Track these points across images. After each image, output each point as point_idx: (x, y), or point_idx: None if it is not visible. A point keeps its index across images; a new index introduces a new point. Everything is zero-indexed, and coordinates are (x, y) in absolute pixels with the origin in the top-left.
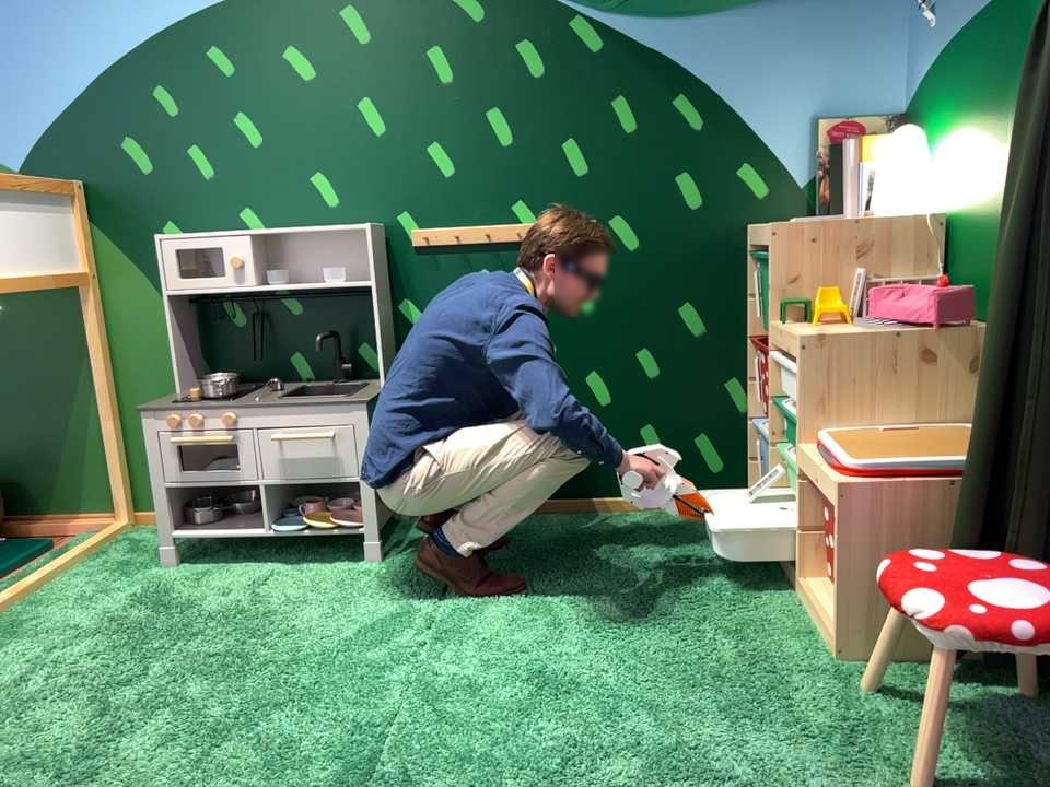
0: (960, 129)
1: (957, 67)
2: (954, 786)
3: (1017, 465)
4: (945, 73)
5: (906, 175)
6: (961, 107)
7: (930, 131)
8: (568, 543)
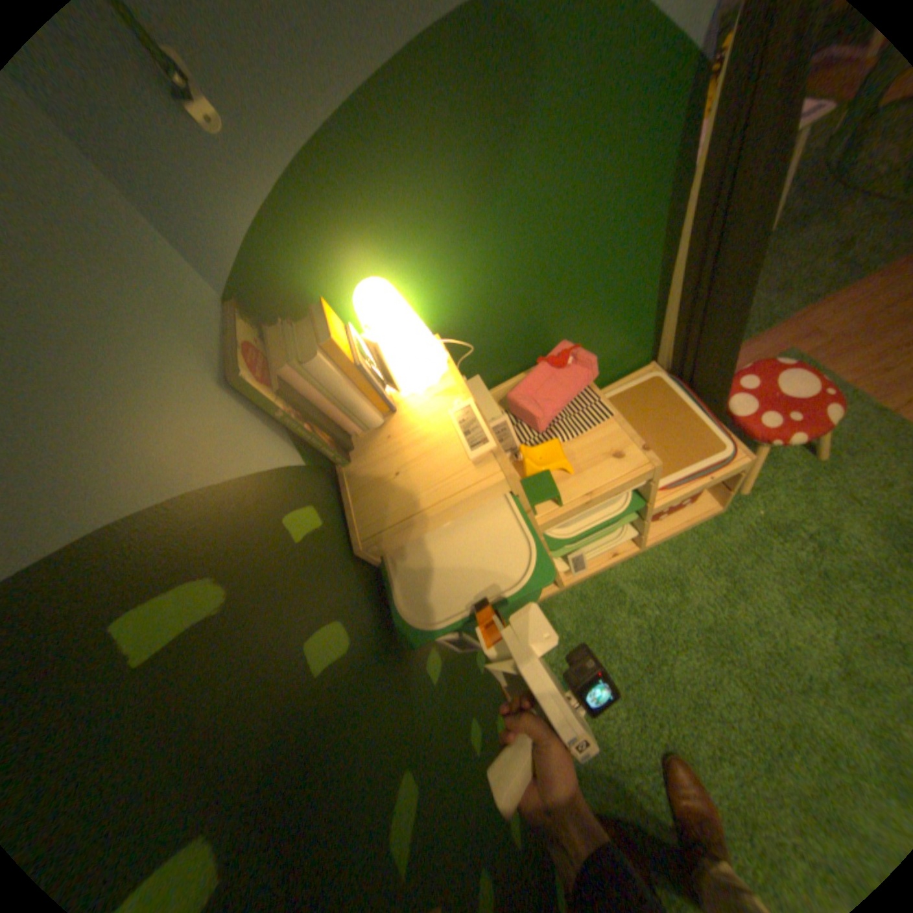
0: (414, 243)
1: (361, 170)
2: (805, 448)
3: (719, 362)
4: (325, 191)
5: (419, 325)
6: (404, 218)
7: (333, 279)
8: (647, 794)
